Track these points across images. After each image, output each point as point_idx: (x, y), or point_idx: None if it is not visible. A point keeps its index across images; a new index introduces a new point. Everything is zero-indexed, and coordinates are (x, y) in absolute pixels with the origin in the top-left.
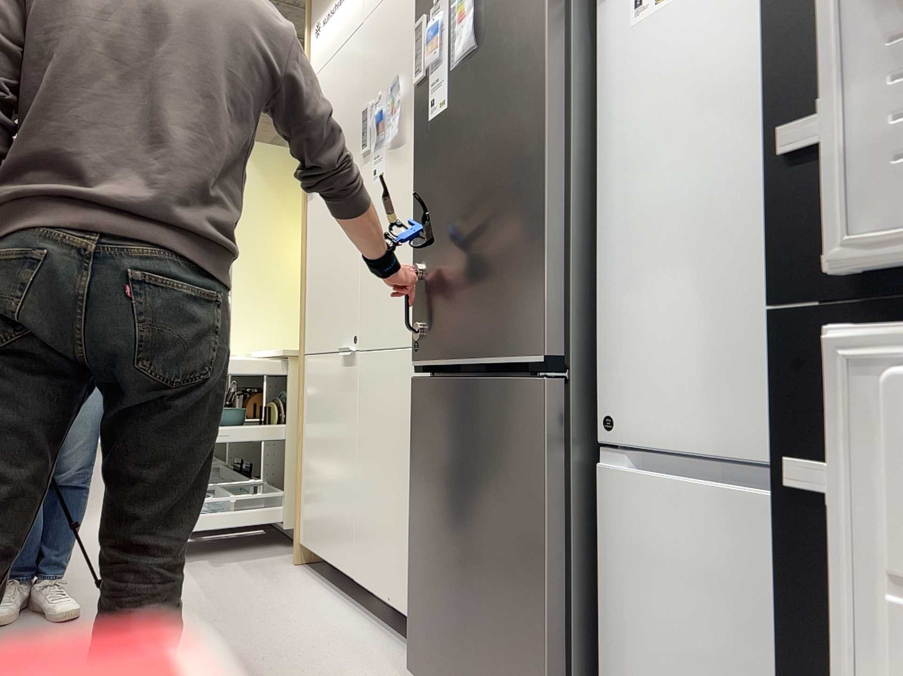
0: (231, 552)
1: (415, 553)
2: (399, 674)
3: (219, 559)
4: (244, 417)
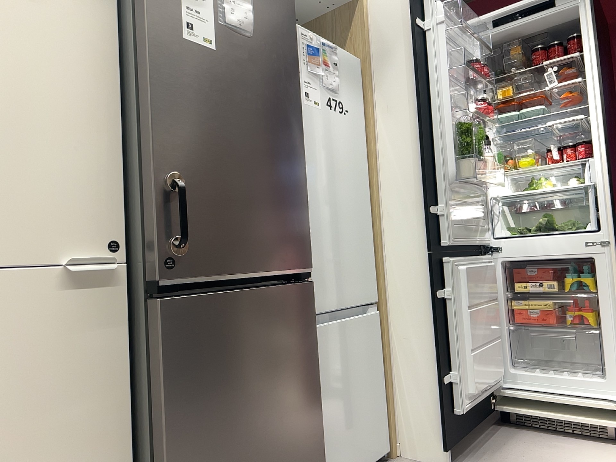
0: None
1: None
2: None
3: None
4: None
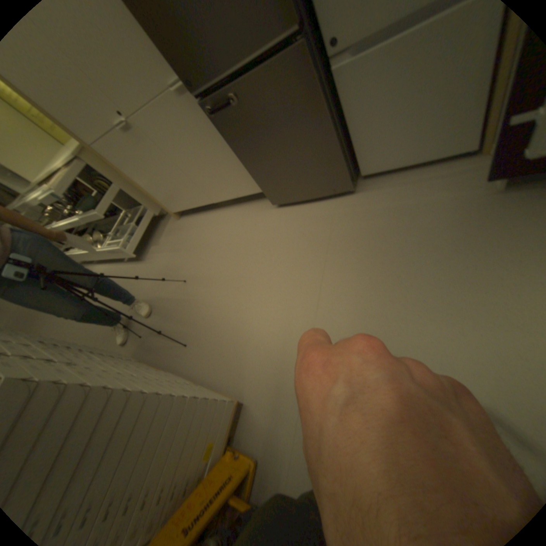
0: (153, 237)
1: (251, 169)
2: (266, 207)
3: (154, 242)
4: (87, 198)
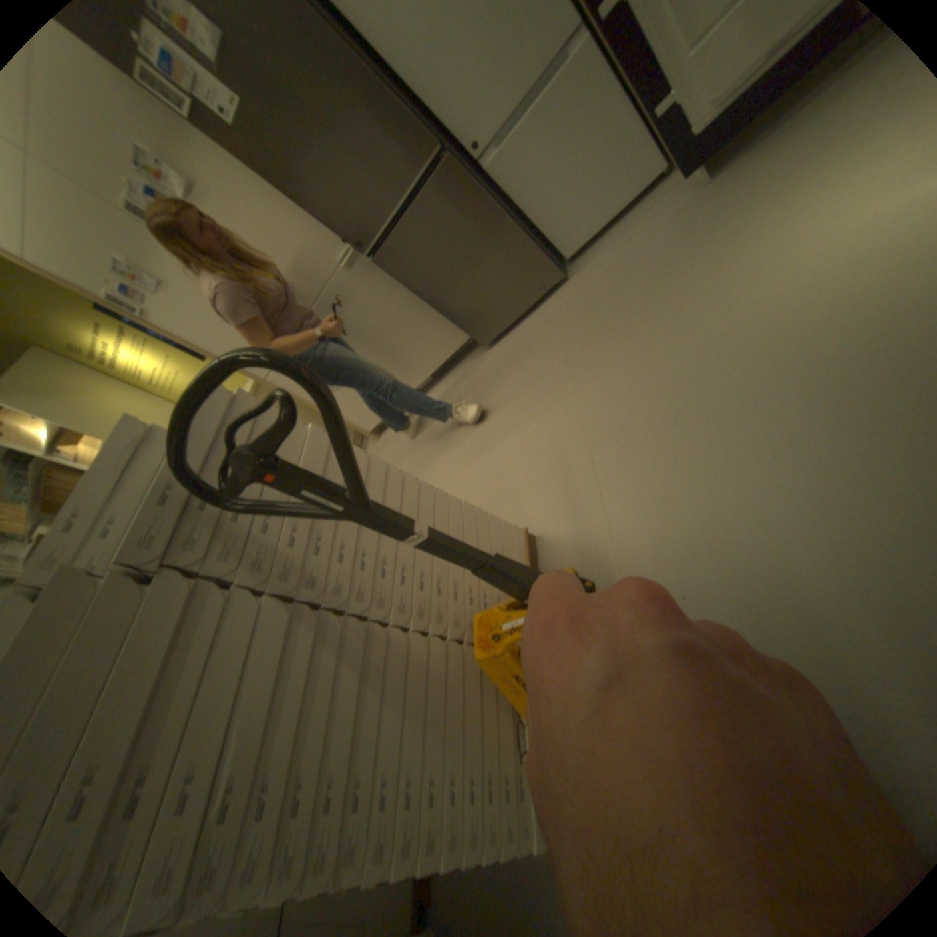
0: None
1: (446, 310)
2: (479, 356)
3: None
4: None
